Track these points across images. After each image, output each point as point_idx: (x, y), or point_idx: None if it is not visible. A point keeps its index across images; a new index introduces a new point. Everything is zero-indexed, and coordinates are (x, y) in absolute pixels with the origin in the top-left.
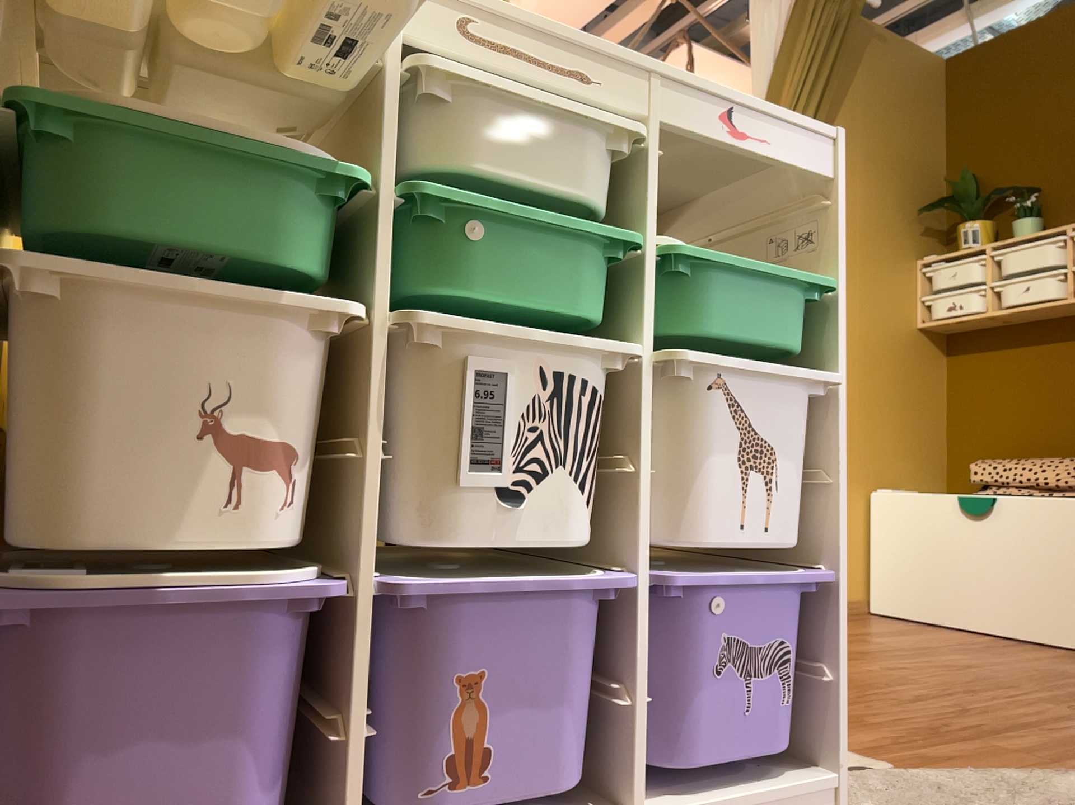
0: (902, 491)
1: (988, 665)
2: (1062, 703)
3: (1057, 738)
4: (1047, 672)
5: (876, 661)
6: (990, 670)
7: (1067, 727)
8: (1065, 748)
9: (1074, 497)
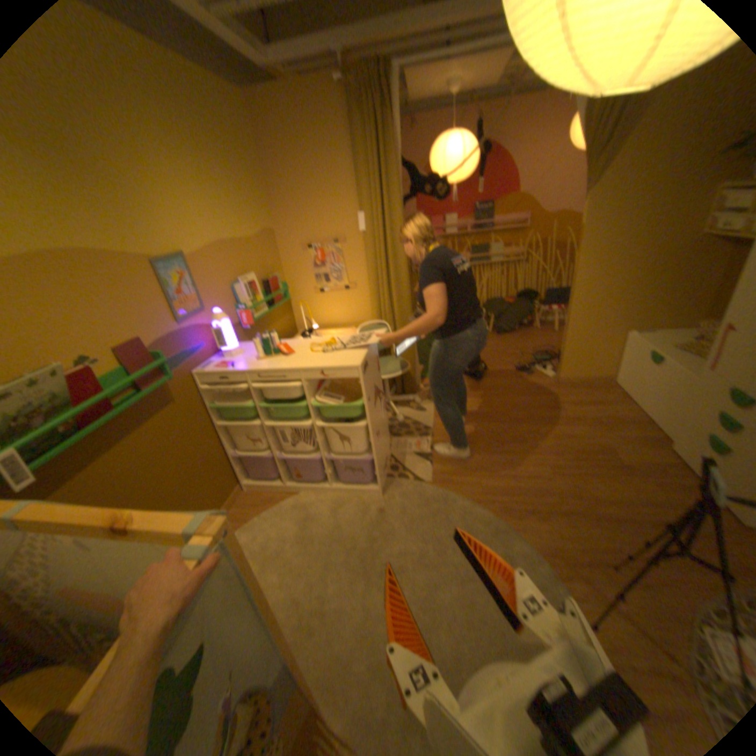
0: (657, 331)
1: (579, 441)
2: (554, 472)
3: (505, 489)
4: (599, 452)
5: (531, 429)
6: (572, 445)
7: (522, 485)
8: (497, 494)
9: (697, 375)
